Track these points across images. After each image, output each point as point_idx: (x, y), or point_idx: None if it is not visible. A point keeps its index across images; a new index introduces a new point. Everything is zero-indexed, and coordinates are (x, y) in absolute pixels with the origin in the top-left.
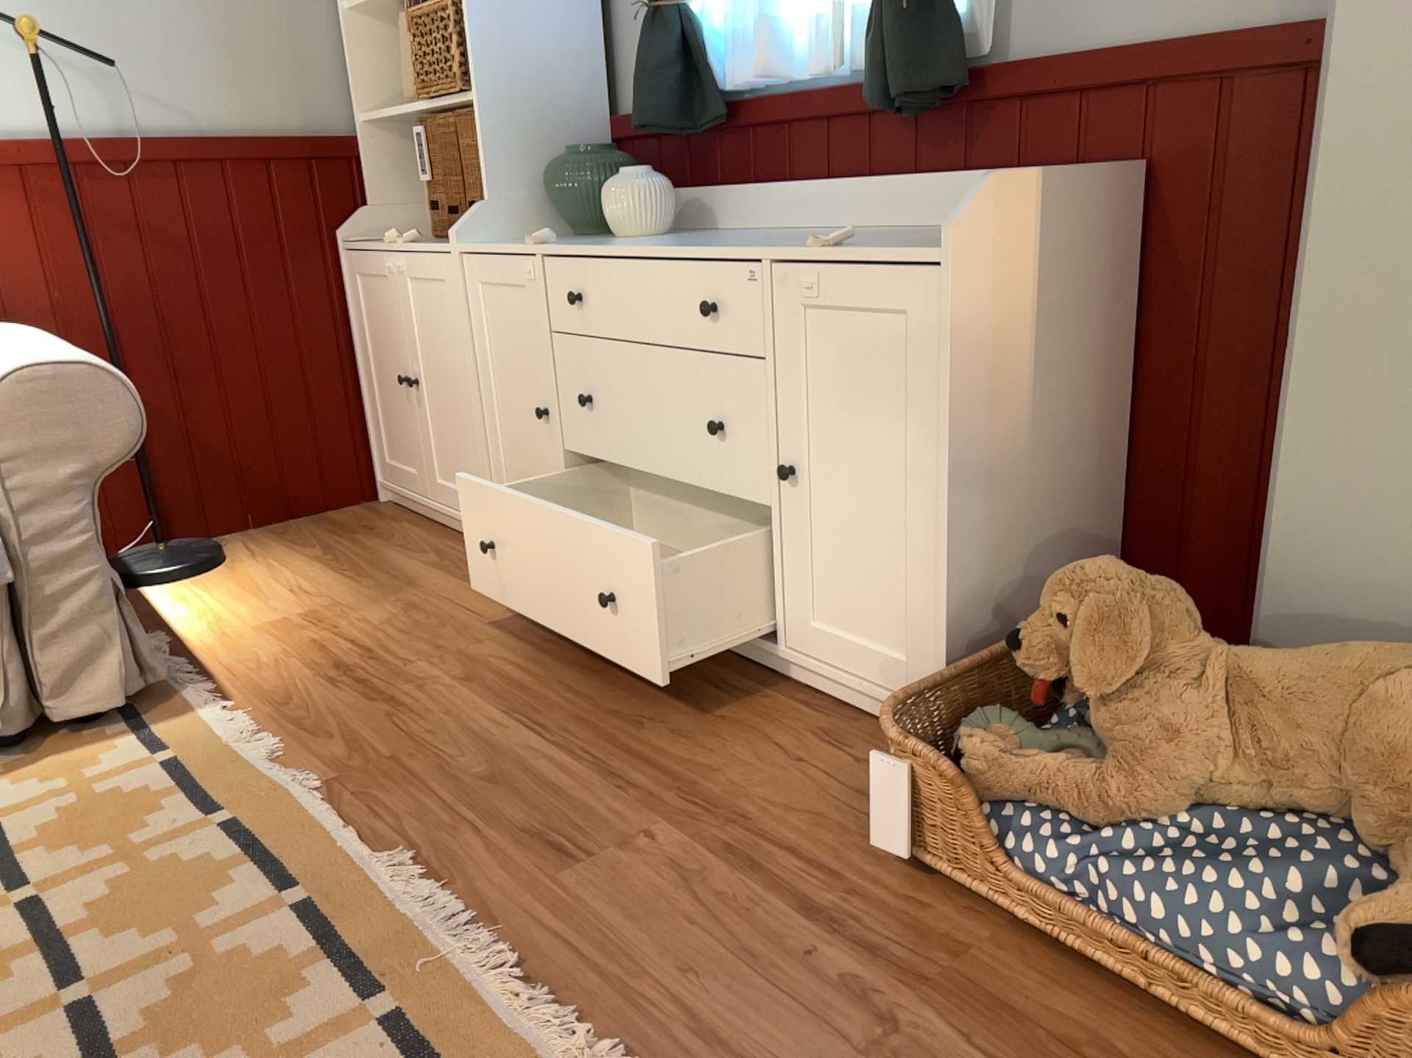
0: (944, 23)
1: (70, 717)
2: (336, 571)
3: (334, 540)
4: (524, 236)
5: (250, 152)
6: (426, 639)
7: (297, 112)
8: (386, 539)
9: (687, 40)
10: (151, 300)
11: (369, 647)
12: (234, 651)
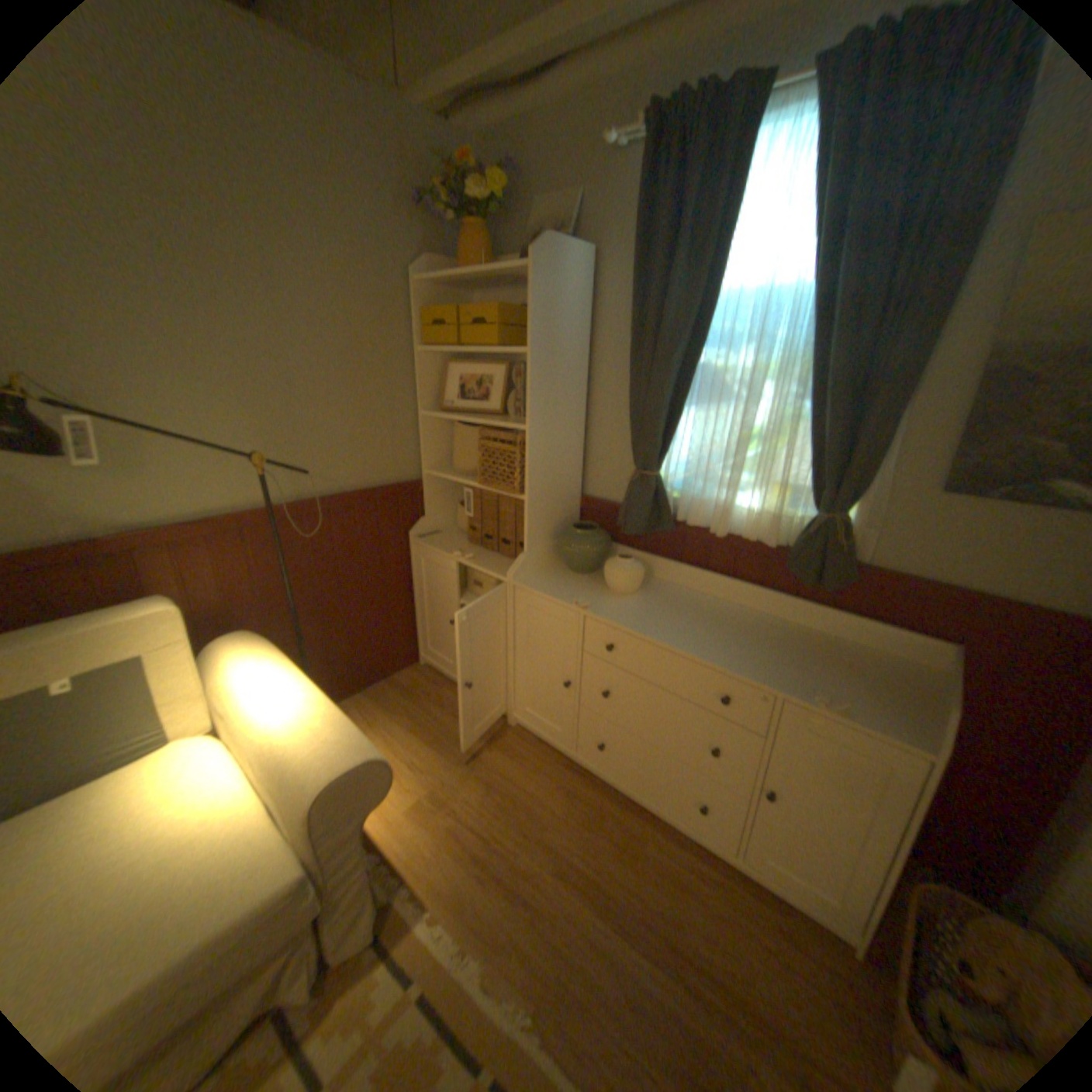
0: (852, 546)
1: (341, 960)
2: (427, 744)
3: (410, 707)
4: (542, 566)
5: (368, 496)
6: (514, 825)
7: (392, 468)
8: (440, 705)
9: (661, 491)
10: (309, 586)
11: (484, 837)
12: (402, 845)
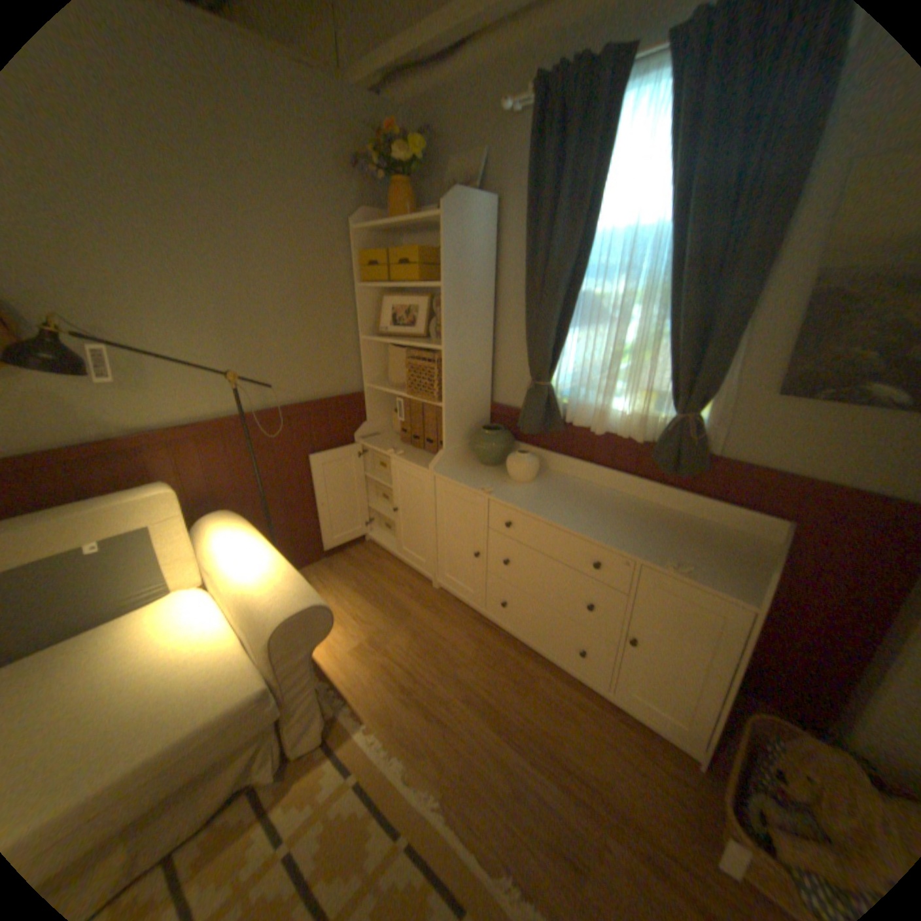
0: (704, 441)
1: (296, 756)
2: (368, 602)
3: (356, 573)
4: (458, 461)
5: (320, 405)
6: (433, 664)
7: (338, 383)
8: (380, 572)
9: (551, 397)
10: (275, 477)
11: (410, 672)
12: (346, 676)
